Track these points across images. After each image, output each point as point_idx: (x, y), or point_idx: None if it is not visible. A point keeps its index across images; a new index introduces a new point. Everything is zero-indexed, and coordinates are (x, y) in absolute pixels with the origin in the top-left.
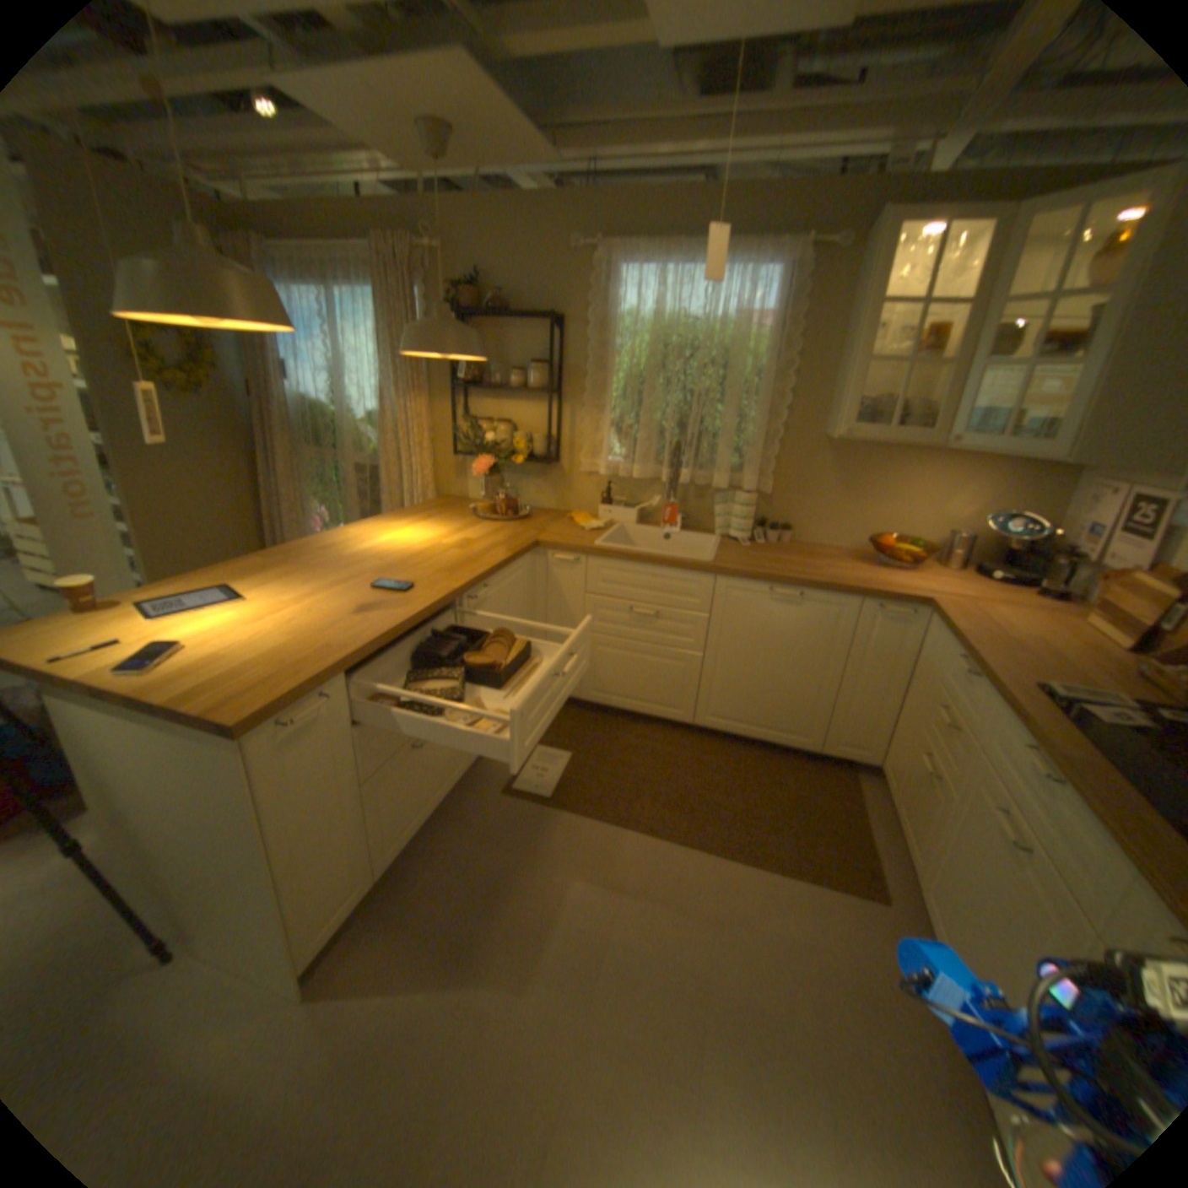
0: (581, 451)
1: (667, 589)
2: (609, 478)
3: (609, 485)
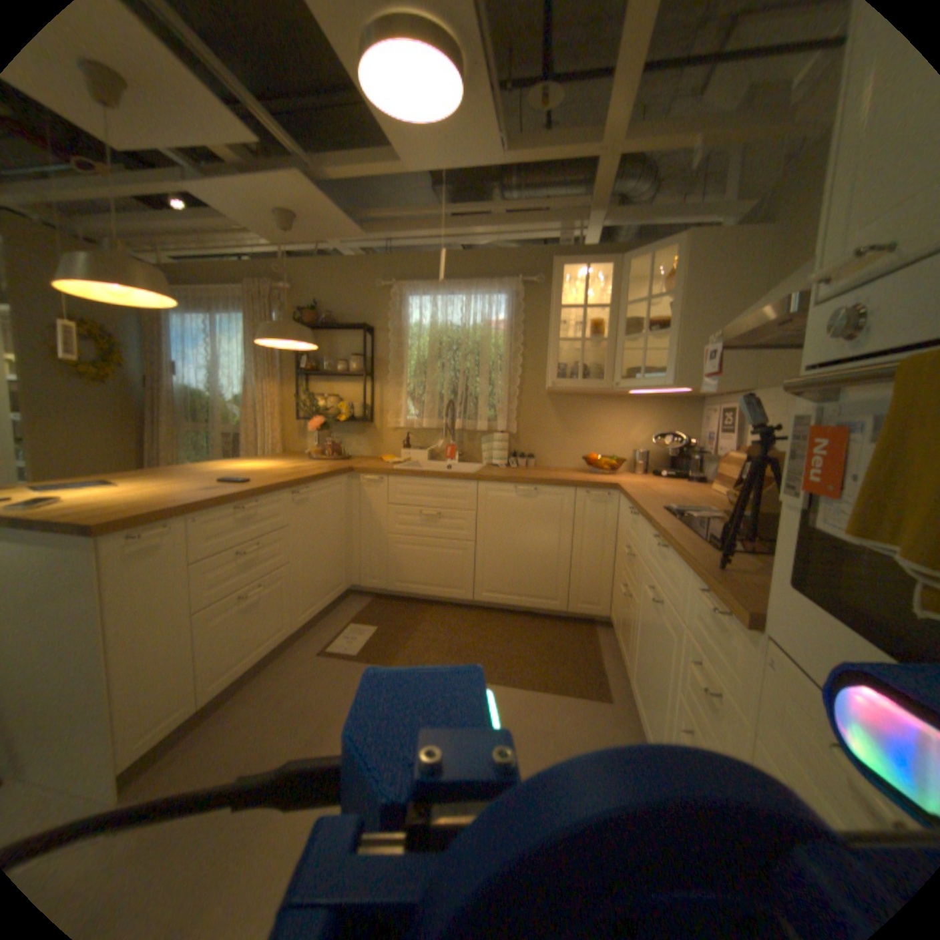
0: (387, 413)
1: (445, 494)
2: (408, 430)
3: (408, 435)
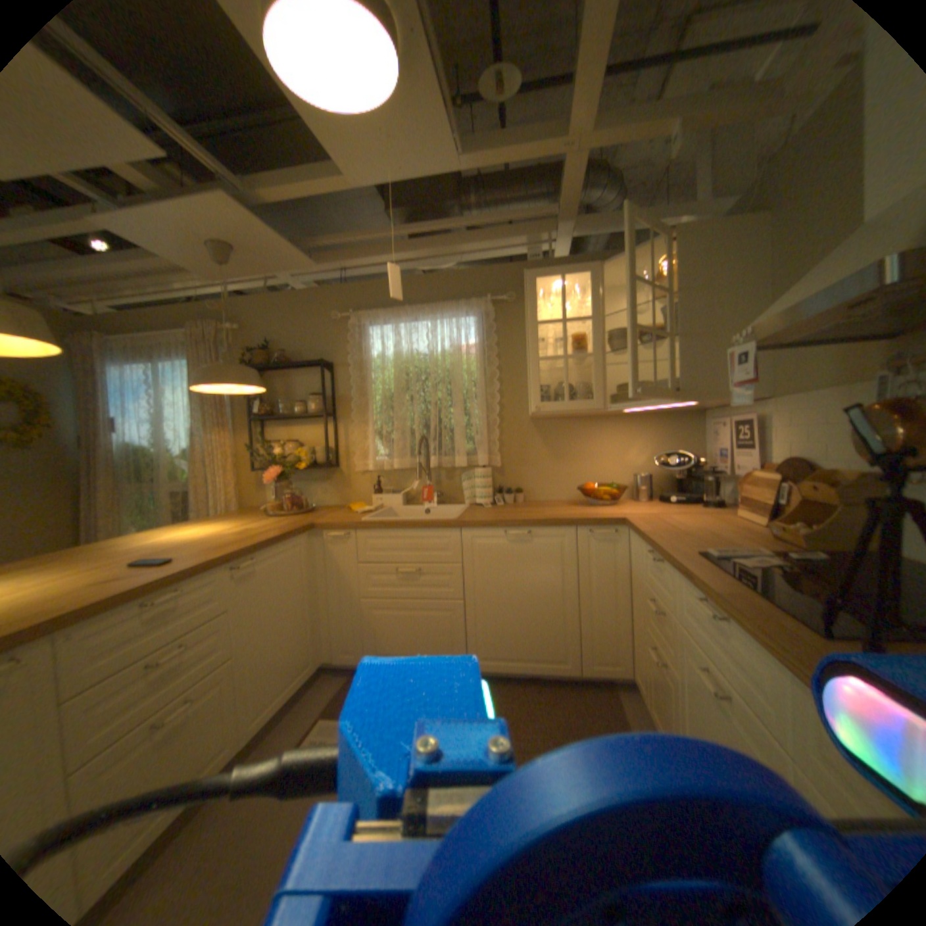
0: (355, 454)
1: (424, 545)
2: (379, 472)
3: (379, 477)
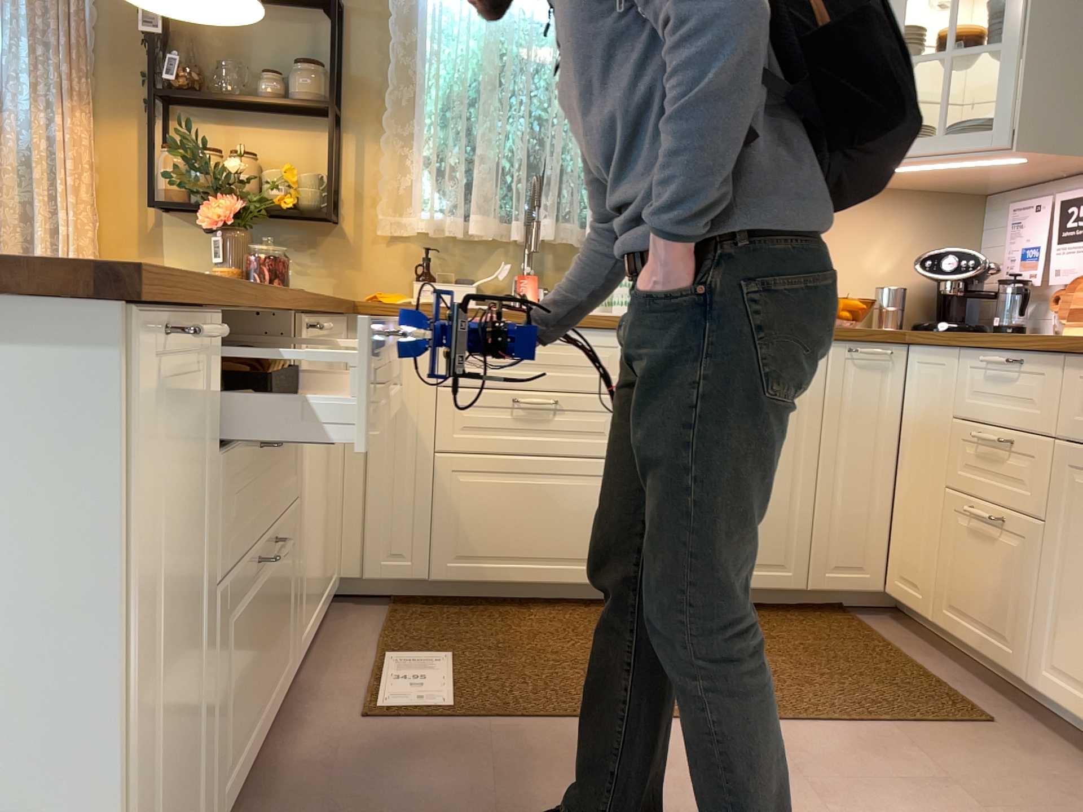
0: (376, 201)
1: (569, 359)
2: (424, 241)
3: (424, 252)
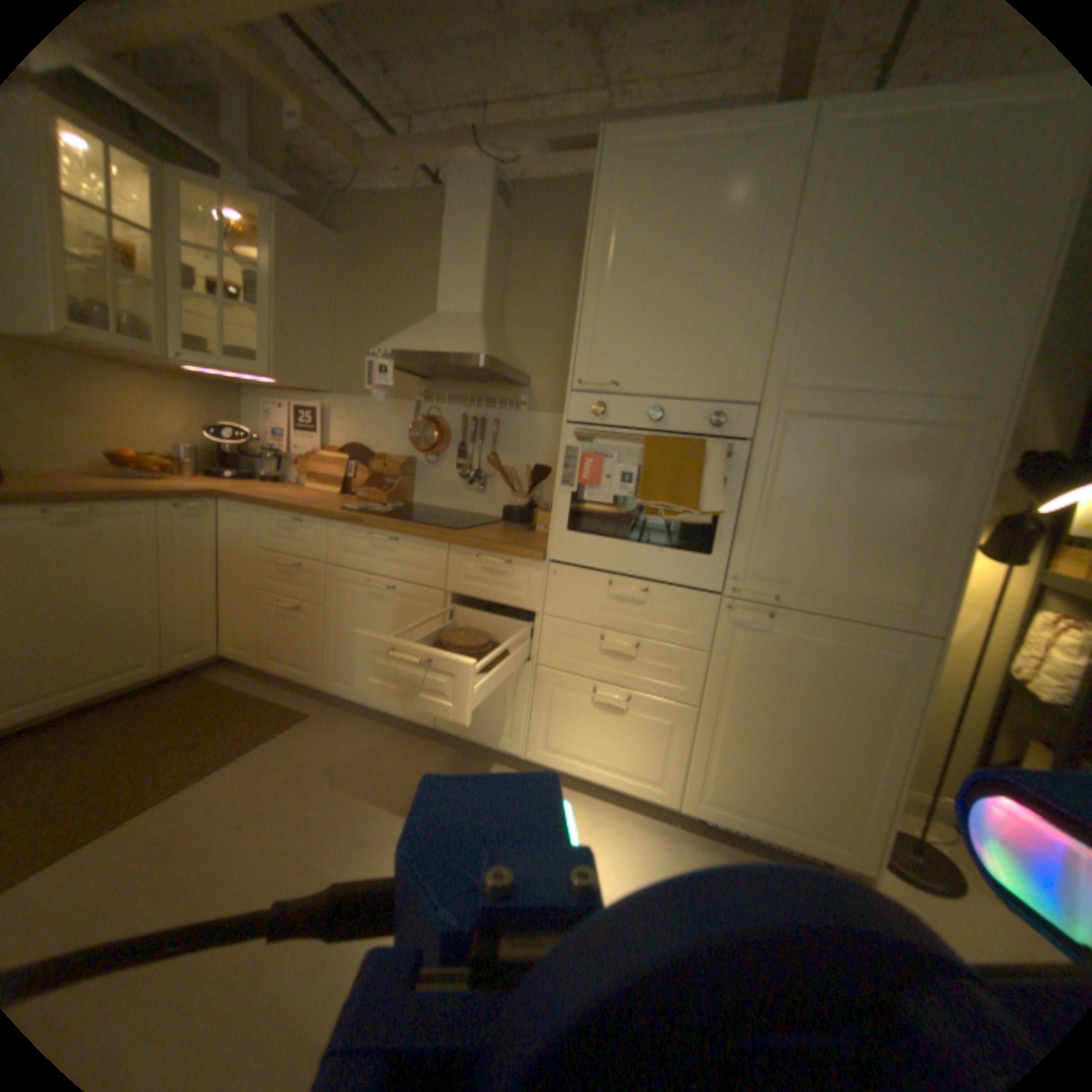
0: None
1: None
2: None
3: None
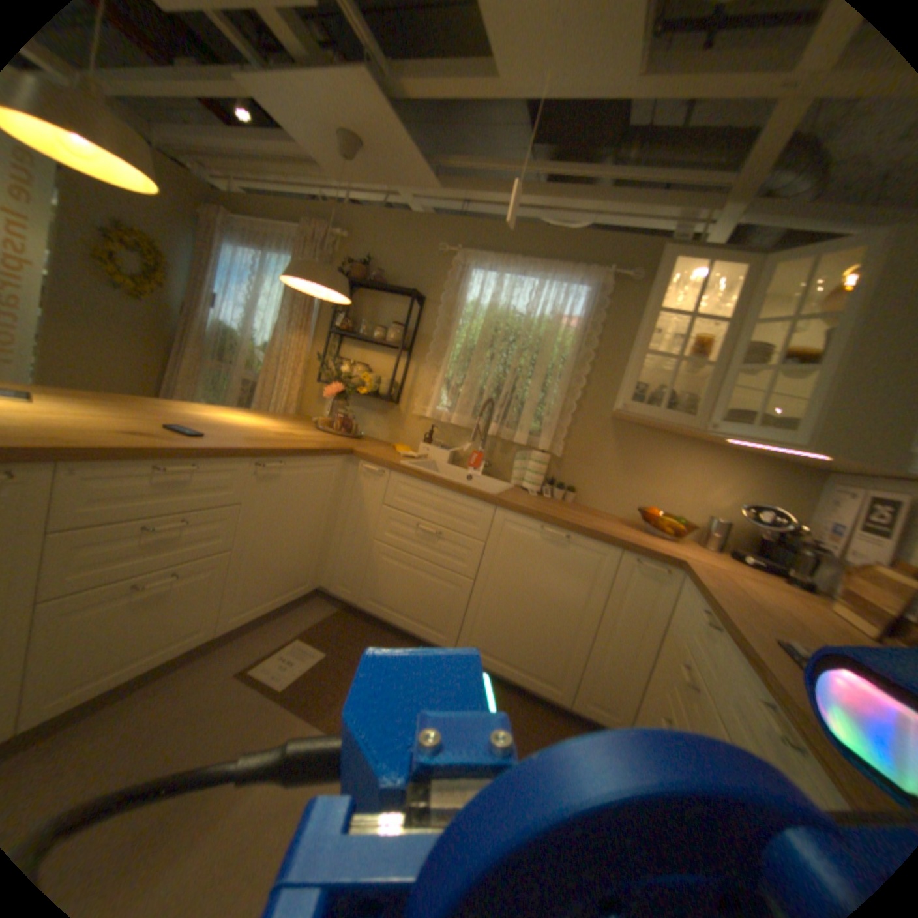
0: (417, 398)
1: (453, 511)
2: (435, 423)
3: (433, 429)
